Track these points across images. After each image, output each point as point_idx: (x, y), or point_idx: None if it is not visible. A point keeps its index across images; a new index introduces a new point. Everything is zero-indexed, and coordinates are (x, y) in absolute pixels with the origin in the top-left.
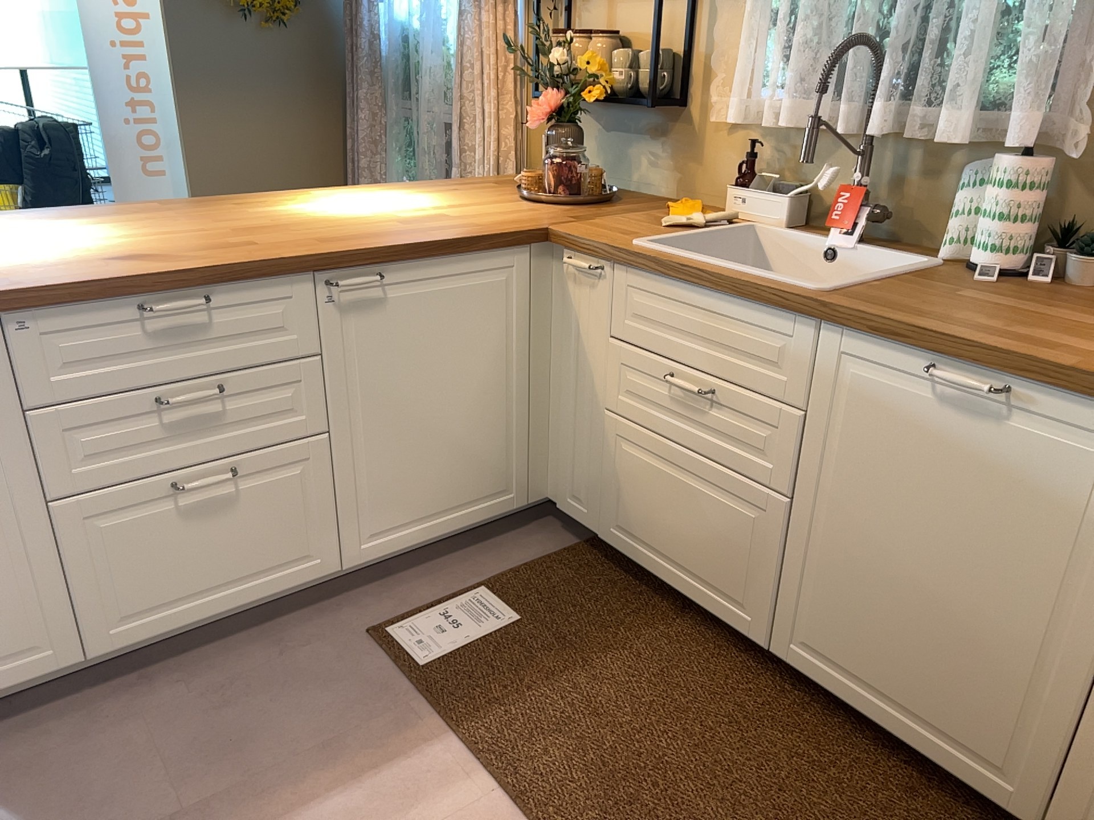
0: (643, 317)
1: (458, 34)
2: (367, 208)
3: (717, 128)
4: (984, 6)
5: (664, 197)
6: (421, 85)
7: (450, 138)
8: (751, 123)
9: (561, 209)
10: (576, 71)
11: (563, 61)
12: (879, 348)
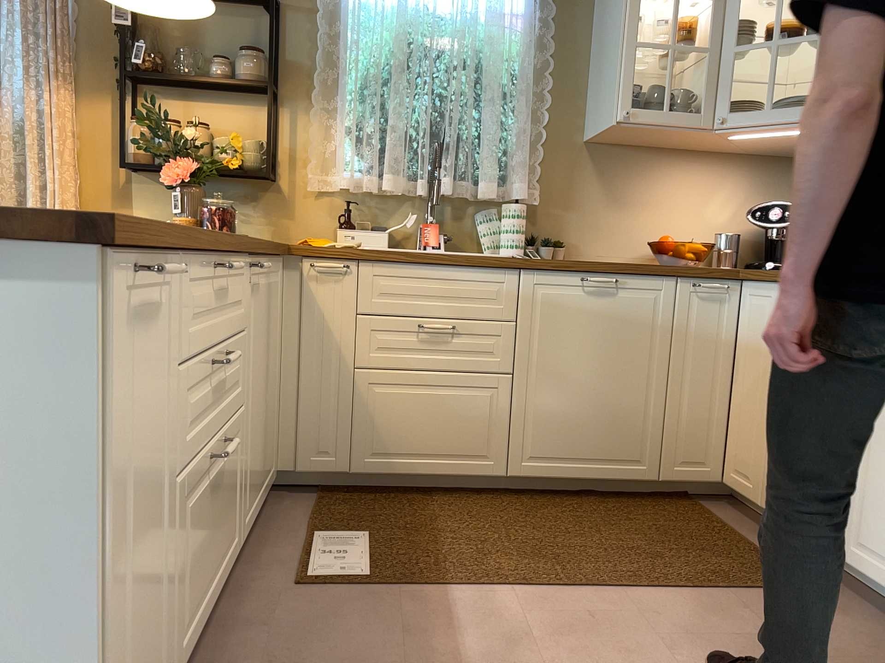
0: (387, 293)
1: None
2: None
3: (308, 194)
4: (492, 133)
5: None
6: None
7: None
8: (353, 188)
9: None
10: (202, 146)
11: (198, 137)
12: (556, 275)
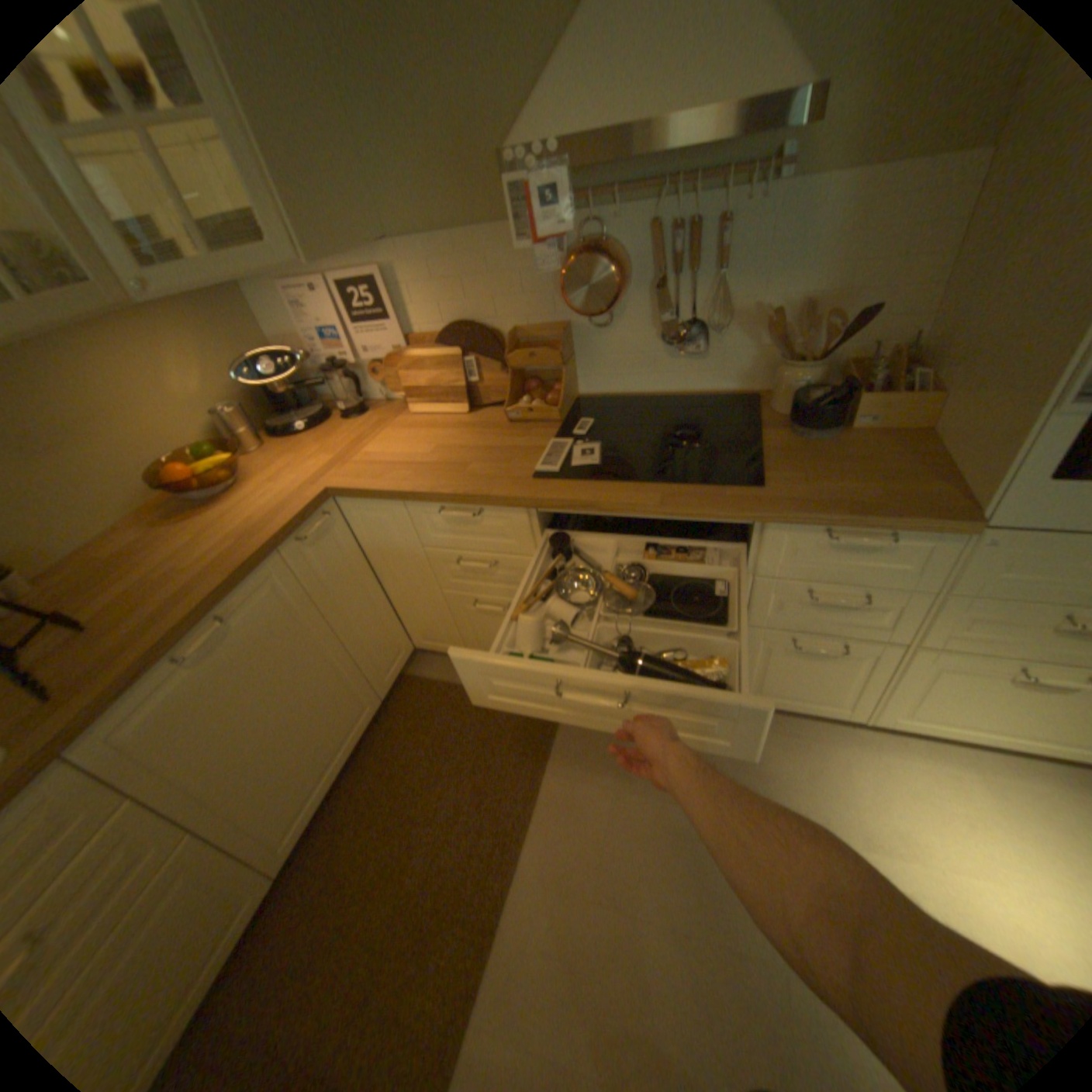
0: None
1: None
2: None
3: None
4: None
5: None
6: None
7: None
8: None
9: None
10: None
11: None
12: (129, 697)
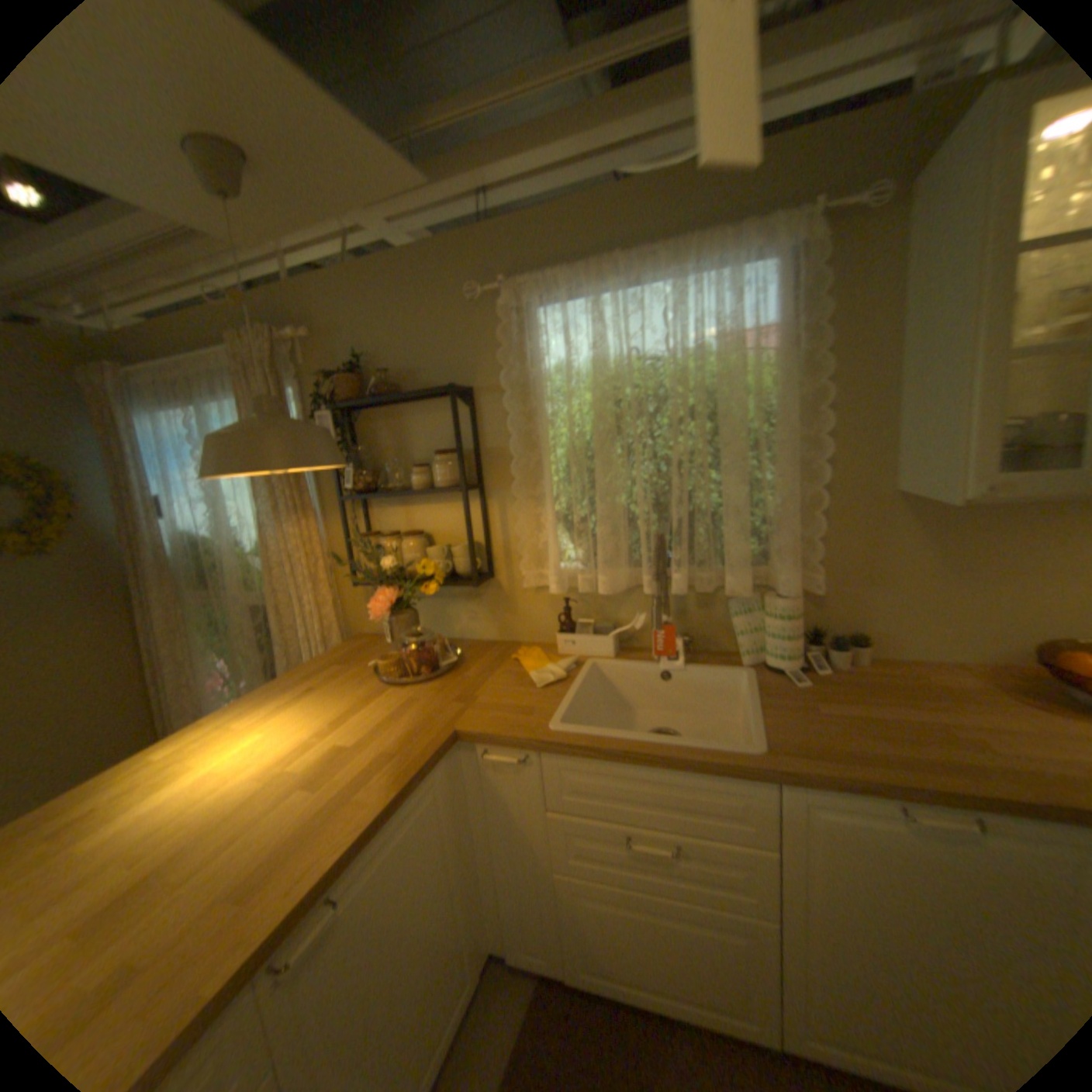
0: (582, 793)
1: (259, 539)
2: (241, 767)
3: (527, 588)
4: (739, 507)
5: (491, 639)
6: (218, 577)
7: (262, 617)
8: (568, 587)
9: (435, 689)
10: (404, 567)
11: (395, 563)
12: (849, 800)
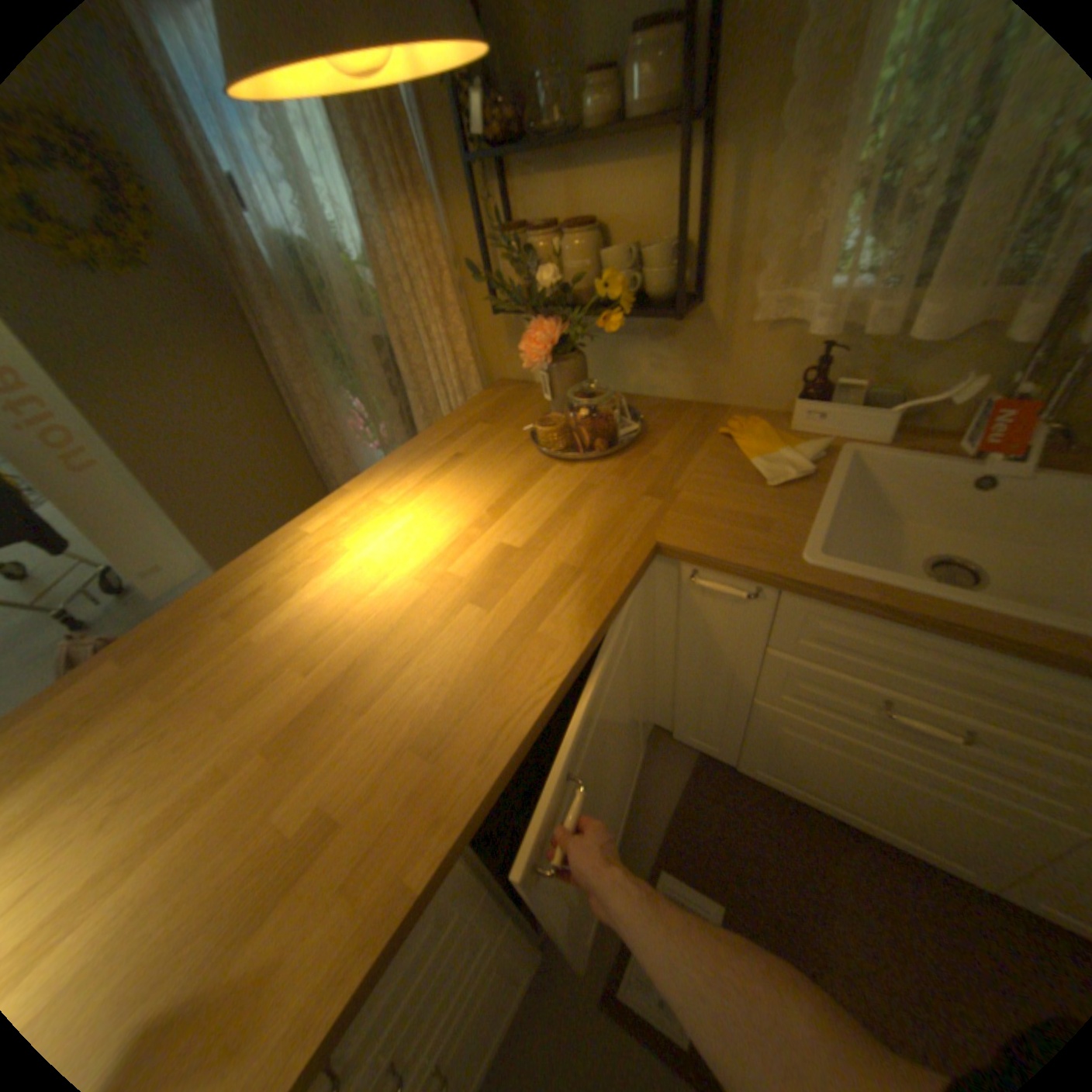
0: (837, 644)
1: (365, 240)
2: (400, 559)
3: (756, 321)
4: None
5: (681, 399)
6: (330, 298)
7: (388, 353)
8: (844, 324)
9: (616, 472)
10: (571, 285)
11: (558, 277)
12: None
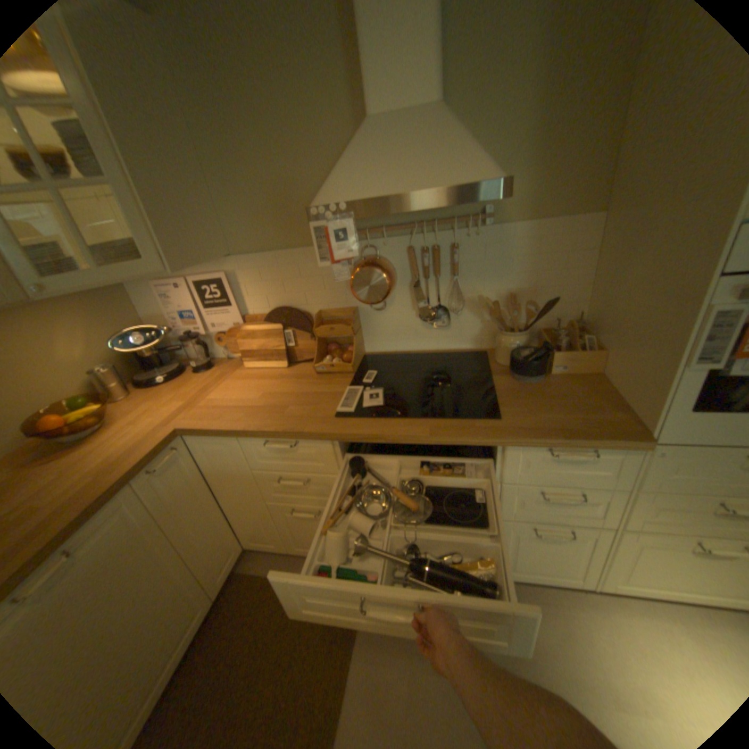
0: None
1: None
2: None
3: None
4: None
5: None
6: None
7: None
8: None
9: None
10: None
11: None
12: None
